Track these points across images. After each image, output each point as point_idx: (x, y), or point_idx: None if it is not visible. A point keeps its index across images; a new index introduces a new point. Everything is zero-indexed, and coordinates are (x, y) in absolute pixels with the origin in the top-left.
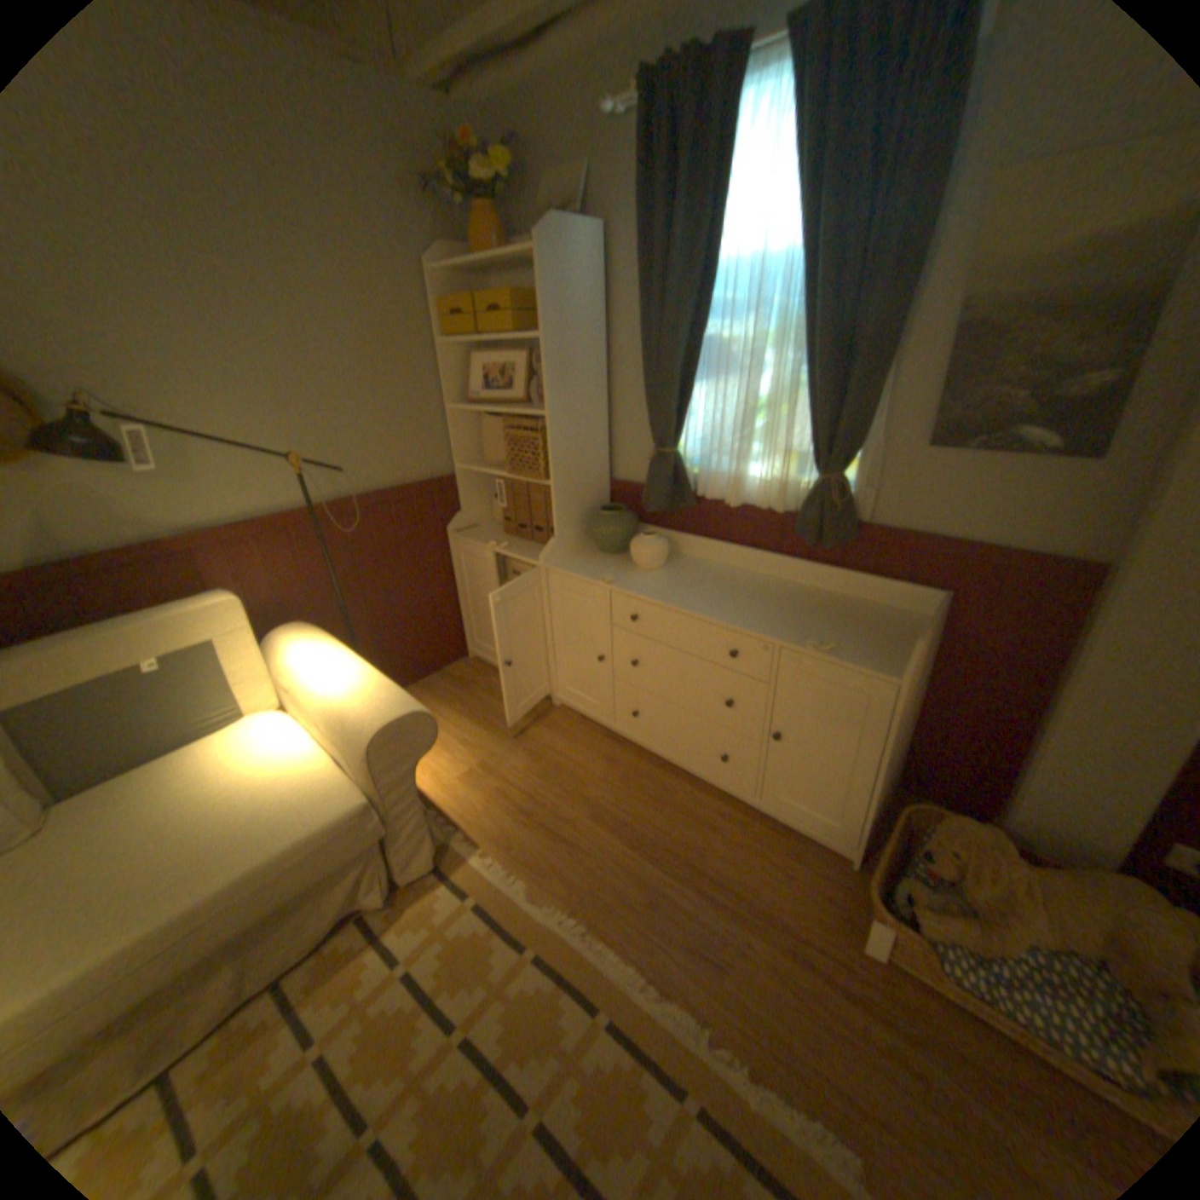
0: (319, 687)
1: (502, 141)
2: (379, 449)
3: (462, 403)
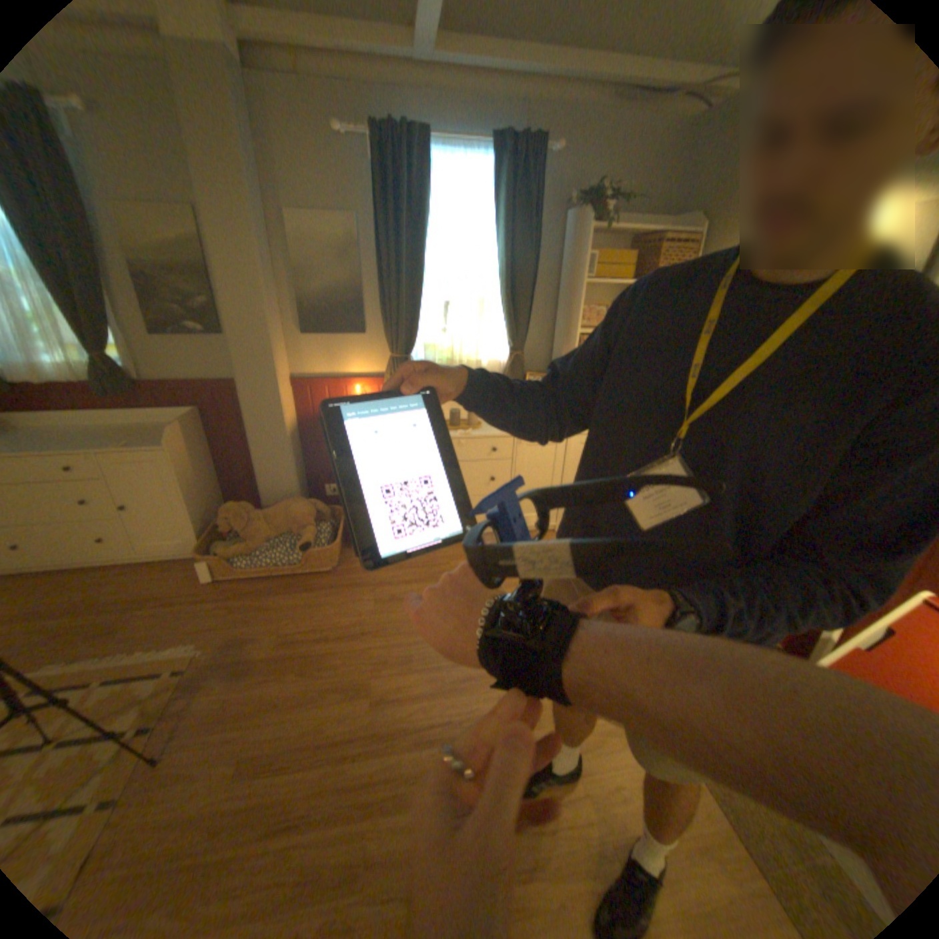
0: None
1: None
2: None
3: None
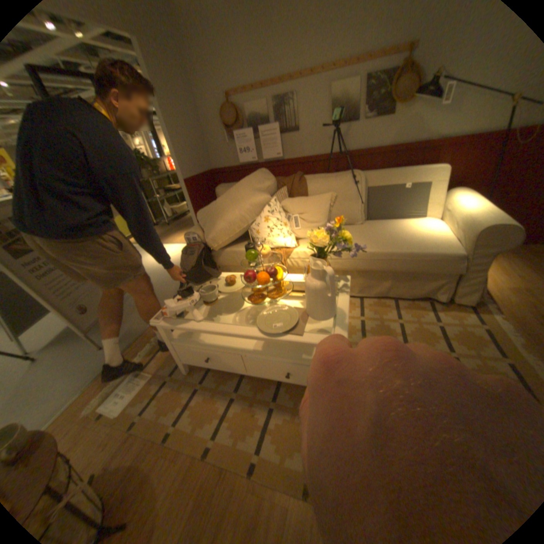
0: (467, 208)
1: None
2: None
3: None
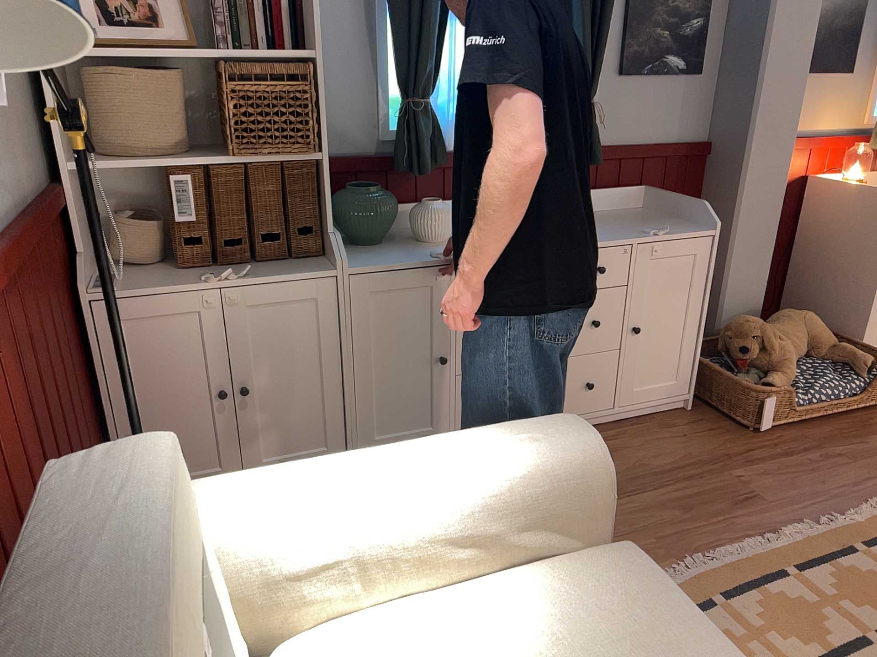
0: (422, 487)
1: None
2: (0, 129)
3: None
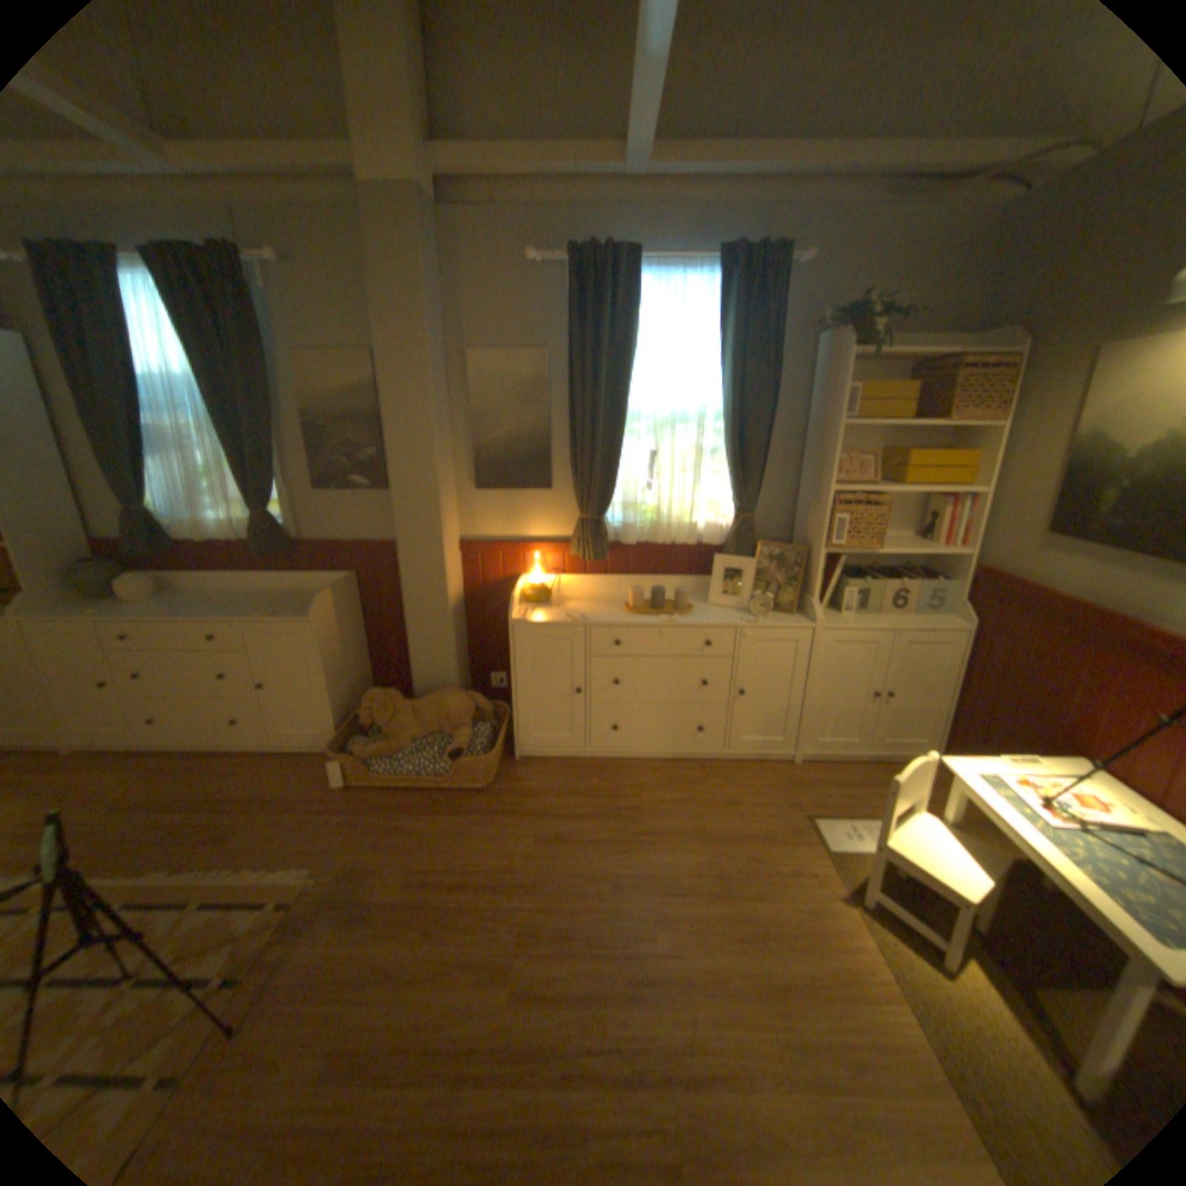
0: None
1: None
2: None
3: None
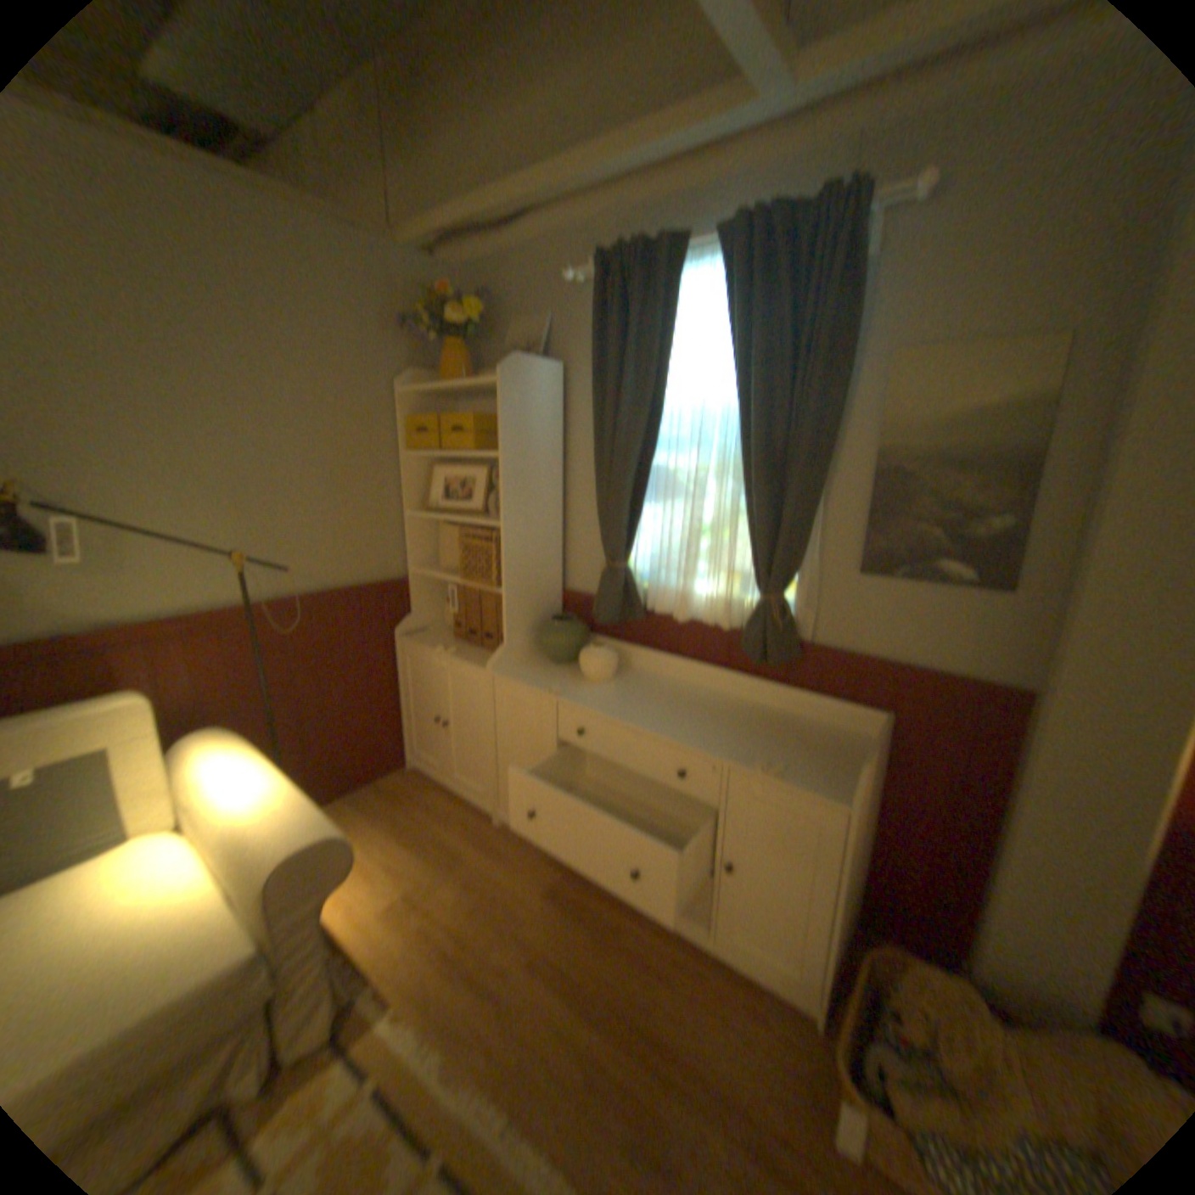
0: (222, 808)
1: (476, 296)
2: (331, 552)
3: (421, 513)
